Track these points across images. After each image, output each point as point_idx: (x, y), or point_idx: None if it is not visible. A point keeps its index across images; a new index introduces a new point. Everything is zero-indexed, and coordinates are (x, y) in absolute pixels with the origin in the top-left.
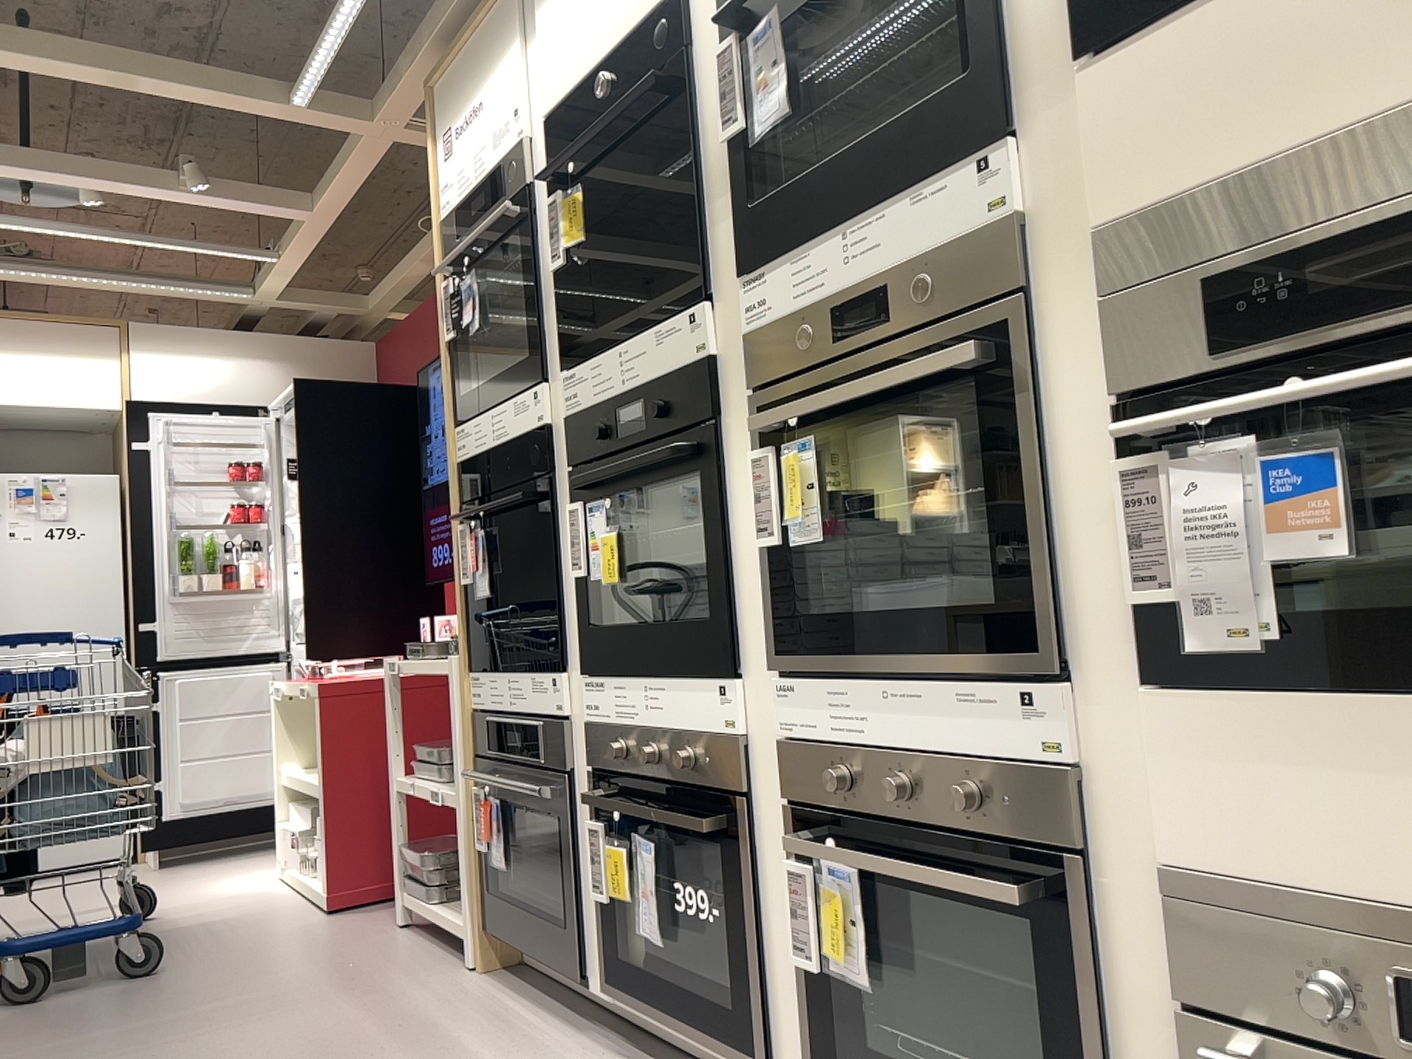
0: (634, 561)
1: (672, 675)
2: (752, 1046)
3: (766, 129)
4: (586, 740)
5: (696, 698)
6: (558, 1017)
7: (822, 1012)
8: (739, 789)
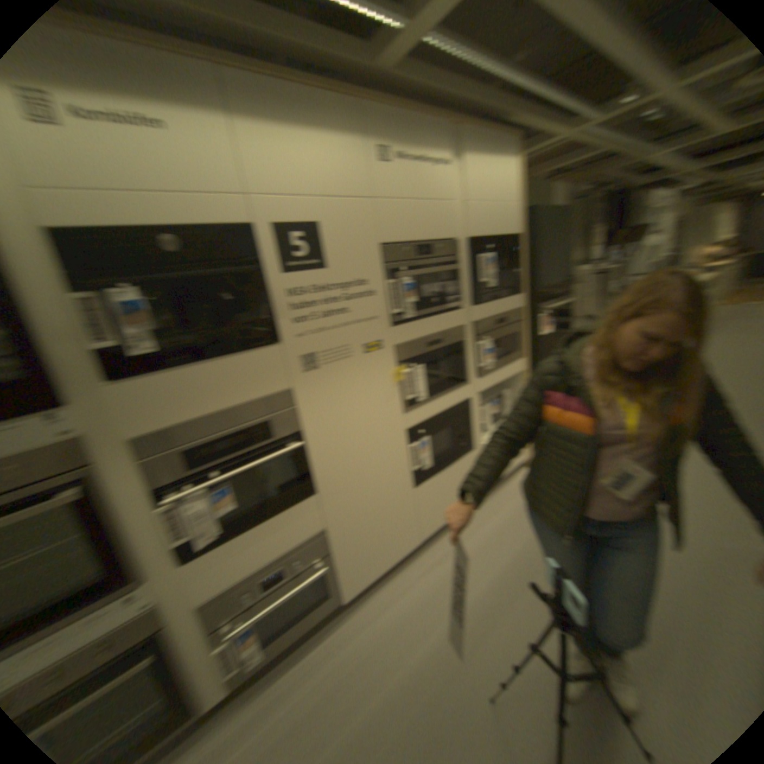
0: None
1: None
2: None
3: None
4: None
5: None
6: None
7: None
8: None
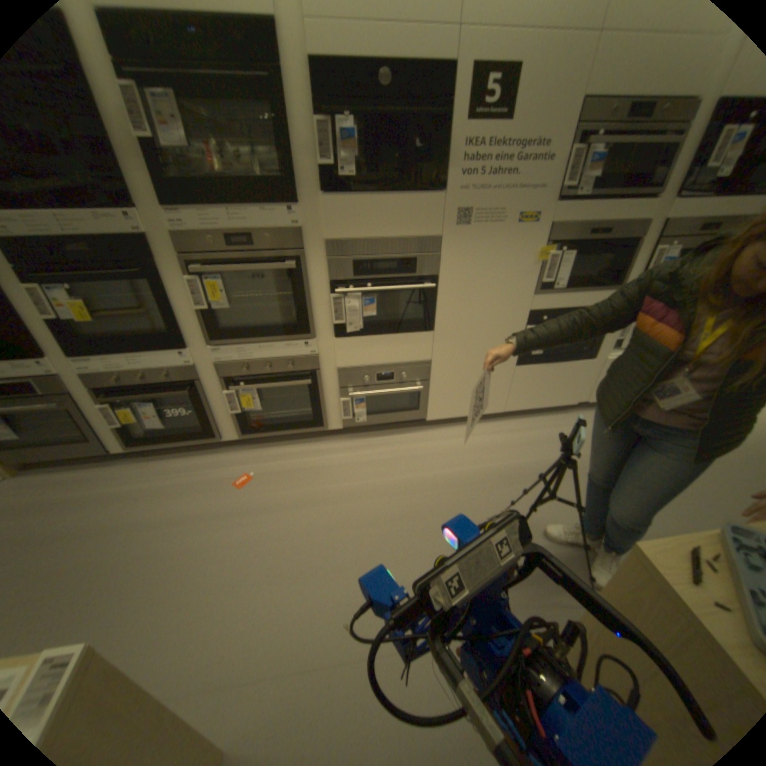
0: (91, 311)
1: (145, 352)
2: (211, 437)
3: (168, 146)
4: (77, 381)
5: (163, 358)
6: (91, 470)
7: (237, 421)
8: (195, 380)
